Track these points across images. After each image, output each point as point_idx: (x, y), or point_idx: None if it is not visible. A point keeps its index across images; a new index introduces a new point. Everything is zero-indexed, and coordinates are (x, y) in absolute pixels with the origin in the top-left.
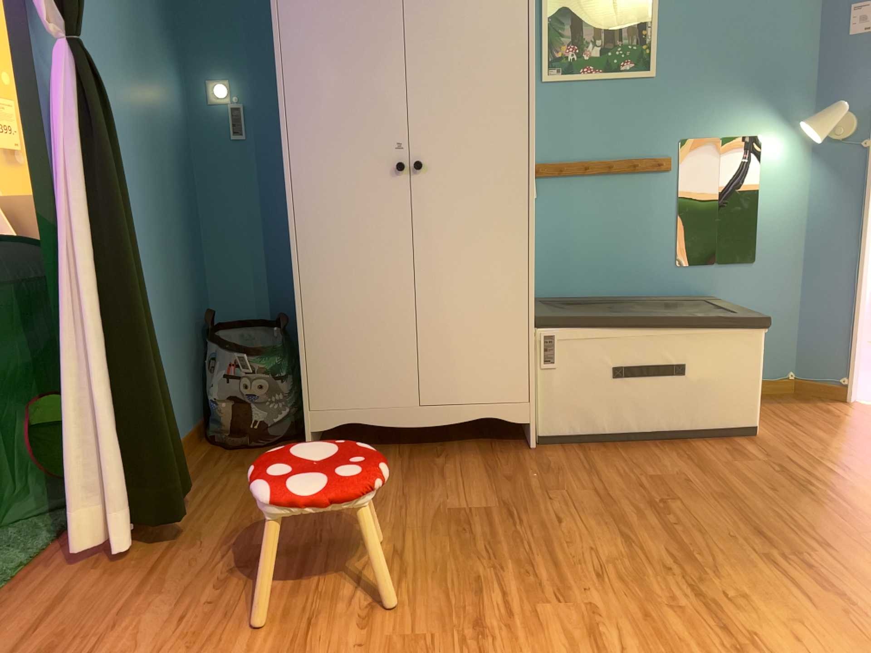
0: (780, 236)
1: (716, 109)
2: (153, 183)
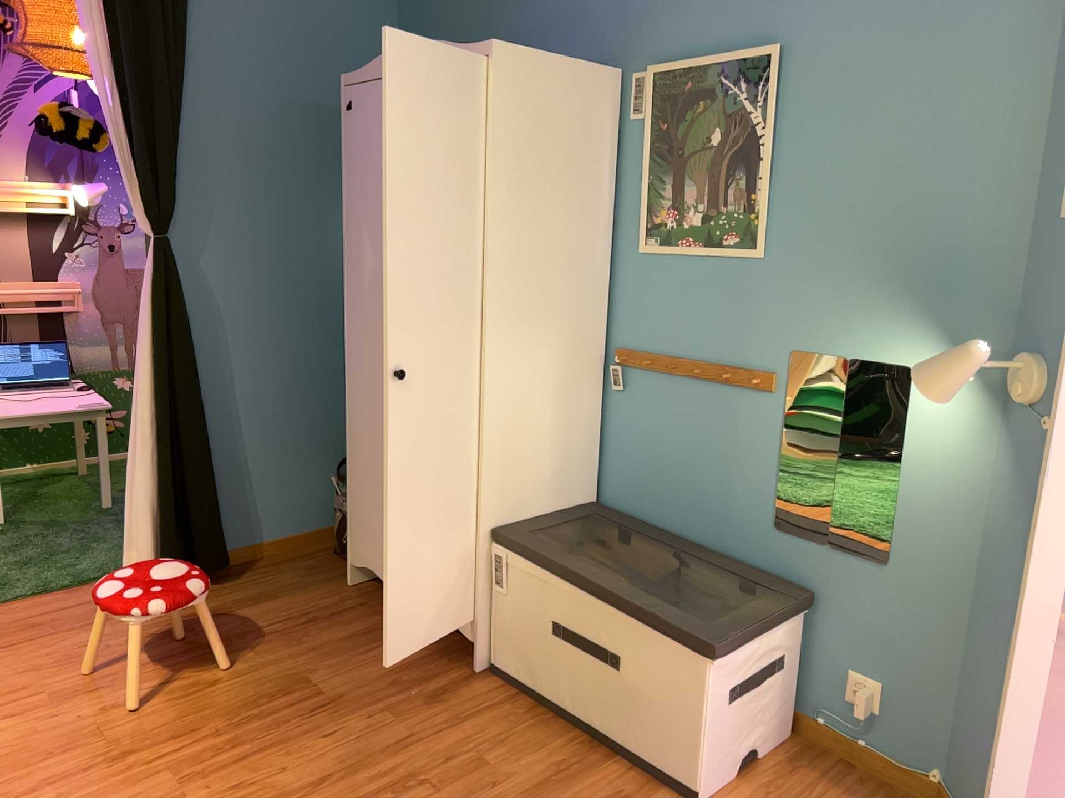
0: (933, 536)
1: (845, 314)
2: (310, 318)
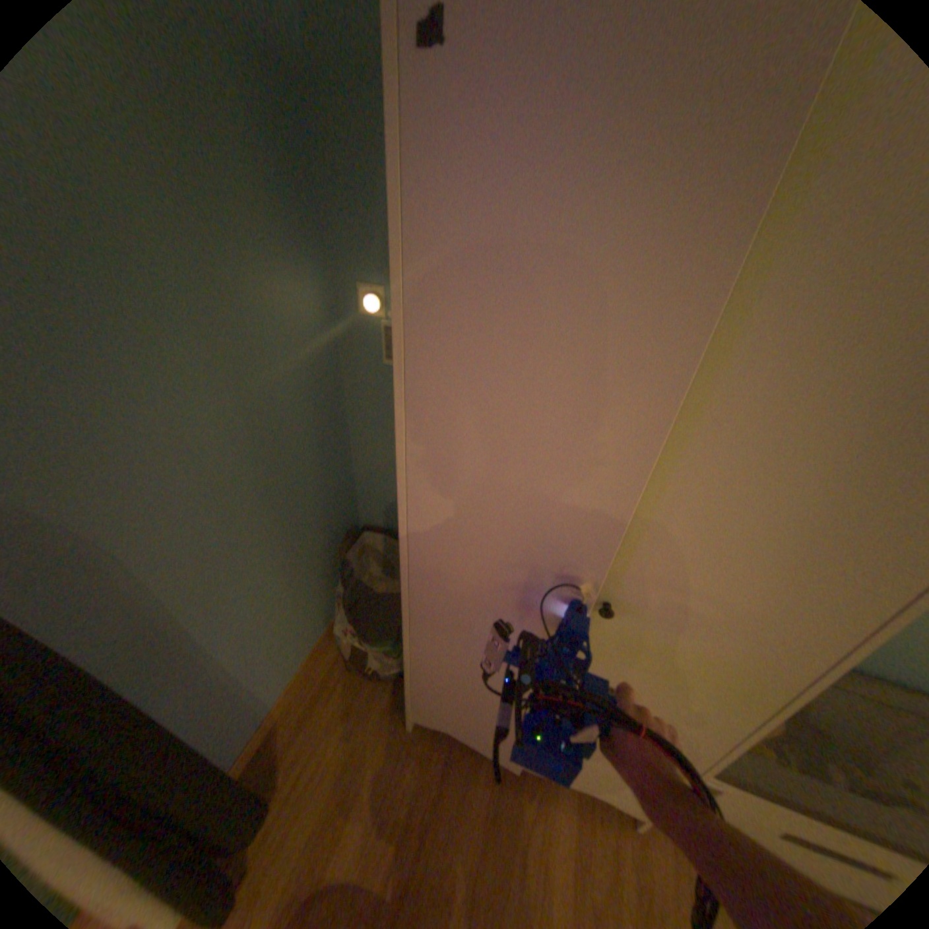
0: None
1: None
2: (258, 463)
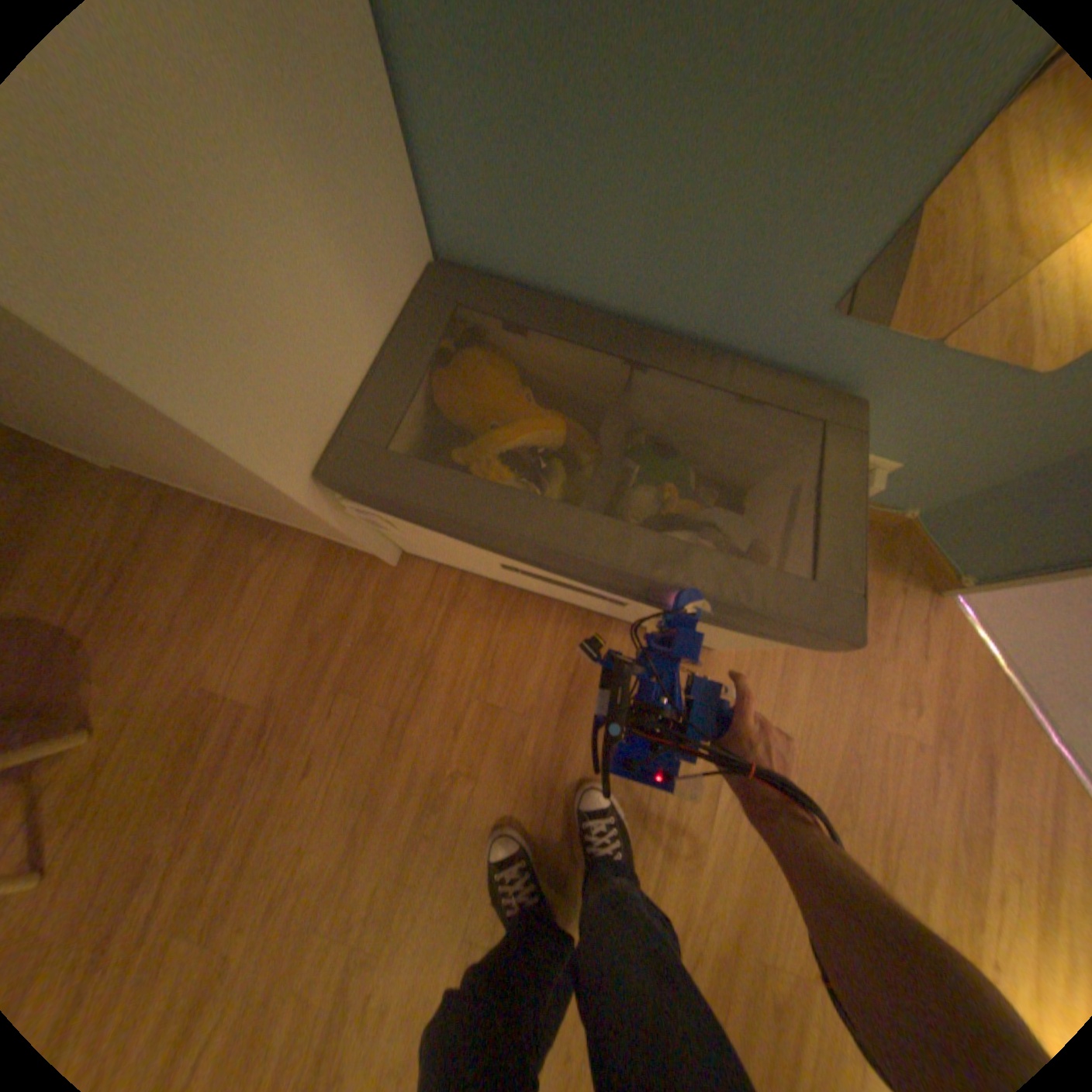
0: None
1: None
2: None
